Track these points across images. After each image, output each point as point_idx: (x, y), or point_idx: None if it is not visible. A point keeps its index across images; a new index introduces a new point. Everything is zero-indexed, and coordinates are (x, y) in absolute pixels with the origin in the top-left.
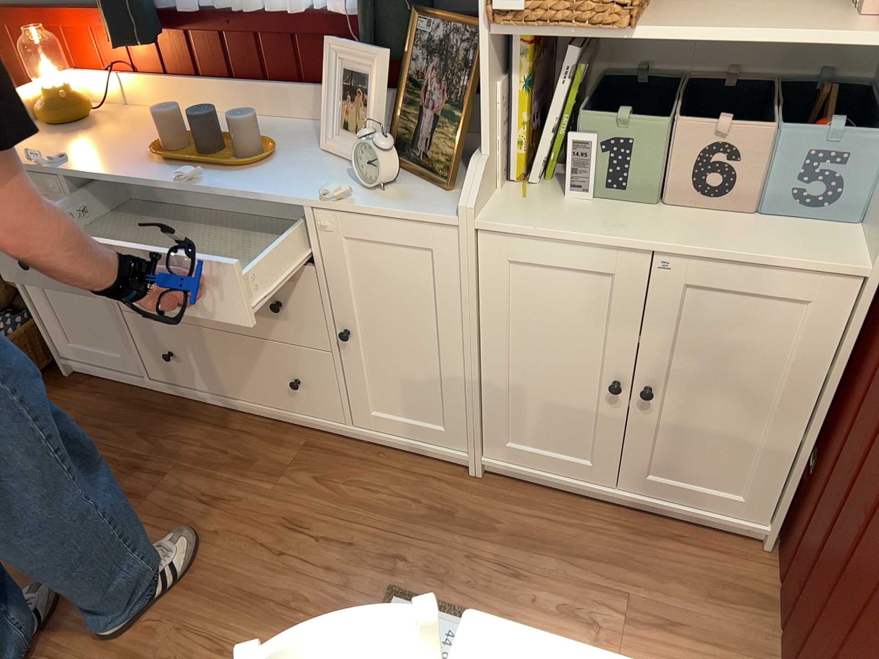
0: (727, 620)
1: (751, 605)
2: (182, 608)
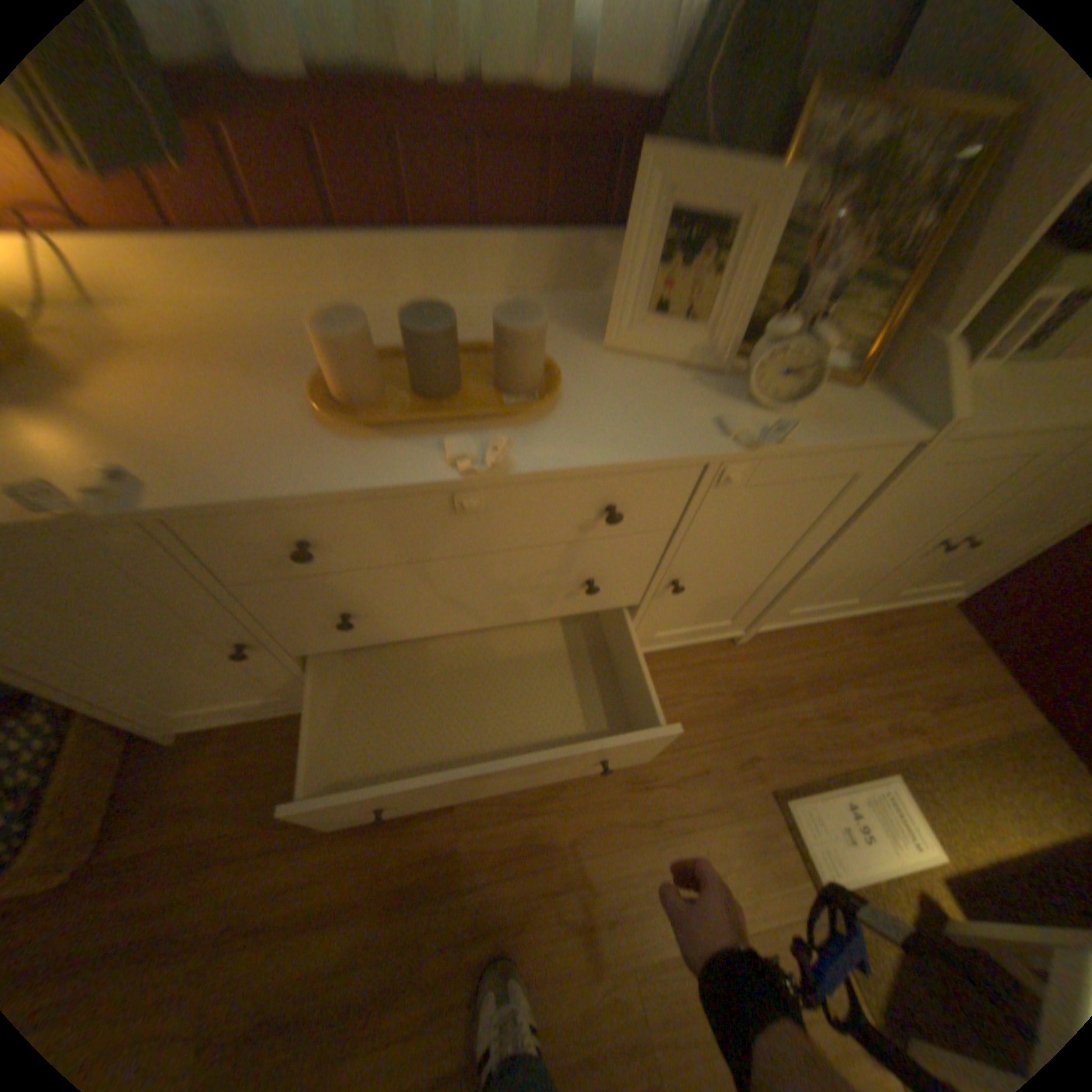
0: (981, 680)
1: (982, 659)
2: (624, 967)
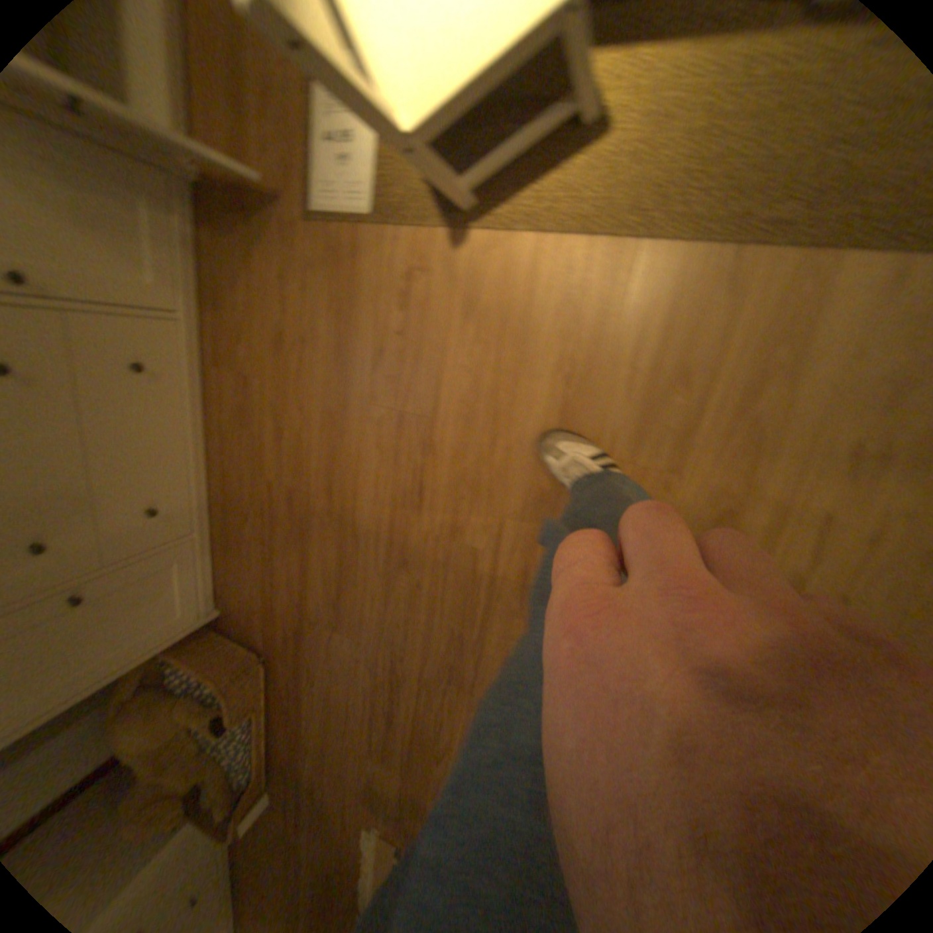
0: None
1: None
2: (355, 407)
